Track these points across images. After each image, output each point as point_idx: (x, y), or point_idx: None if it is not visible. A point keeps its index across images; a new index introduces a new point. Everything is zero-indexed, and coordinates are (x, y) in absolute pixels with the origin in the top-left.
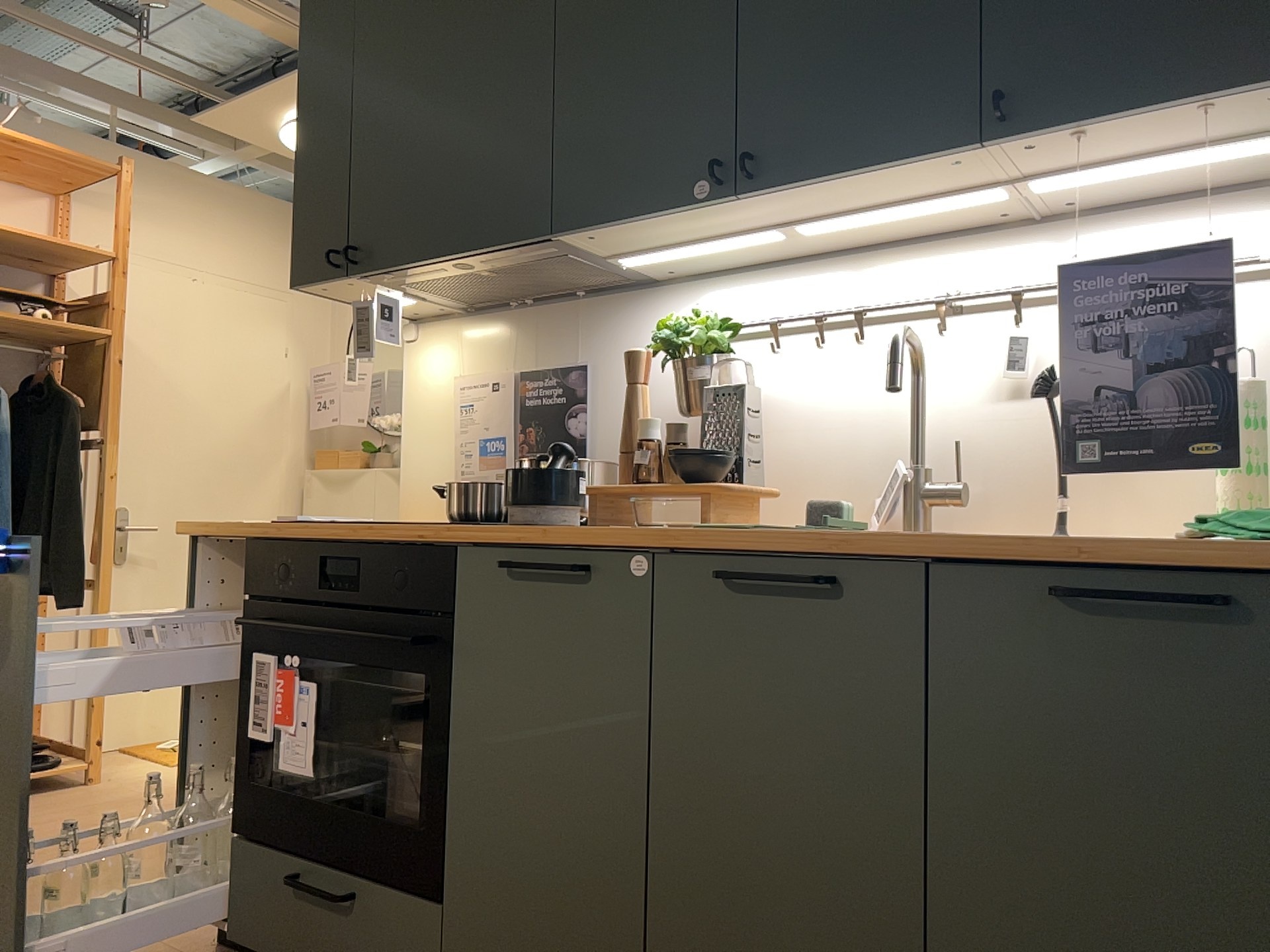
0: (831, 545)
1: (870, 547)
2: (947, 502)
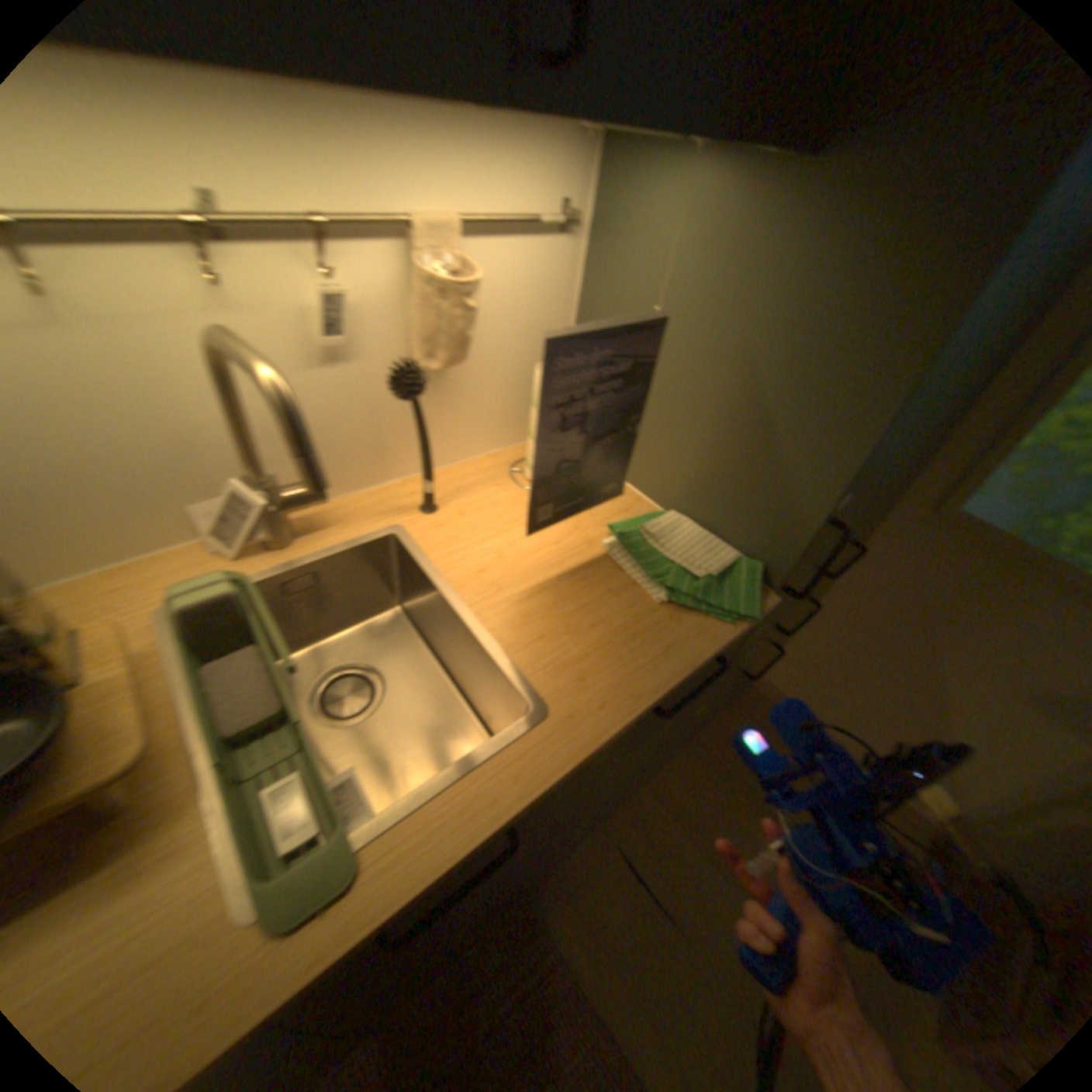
0: (508, 821)
1: (544, 794)
2: (297, 502)
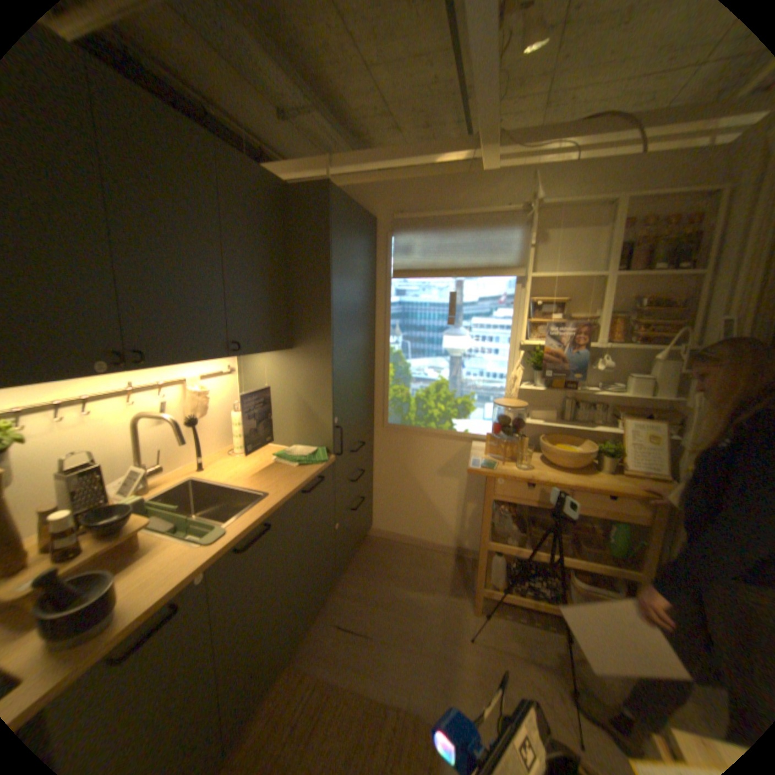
0: (265, 515)
1: (274, 509)
2: (151, 475)
